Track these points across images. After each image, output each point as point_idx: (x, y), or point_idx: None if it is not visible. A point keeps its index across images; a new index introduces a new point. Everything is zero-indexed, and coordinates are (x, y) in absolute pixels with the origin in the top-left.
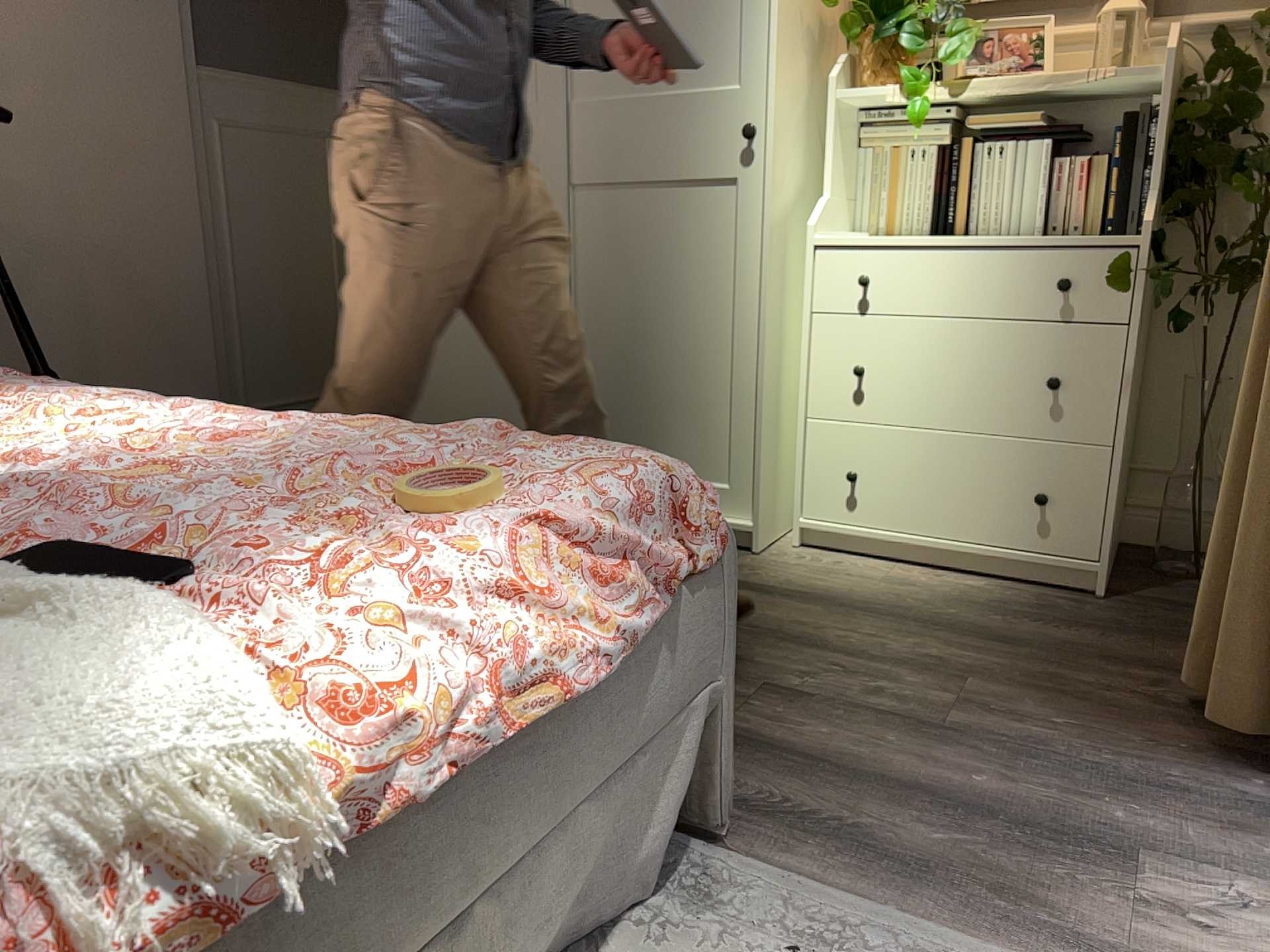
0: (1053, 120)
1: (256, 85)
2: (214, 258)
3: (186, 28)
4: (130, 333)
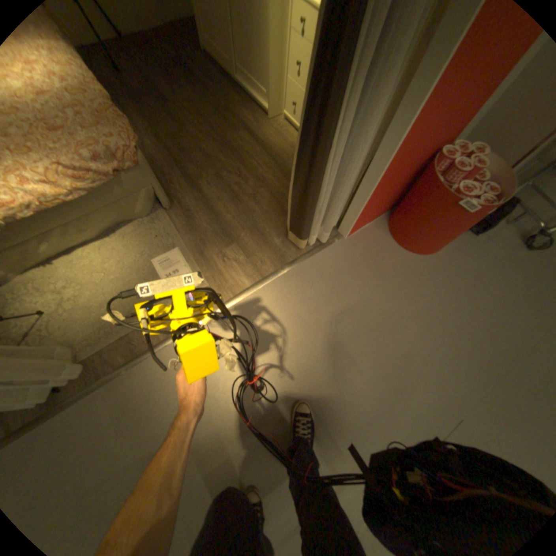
0: None
1: None
2: None
3: None
4: None
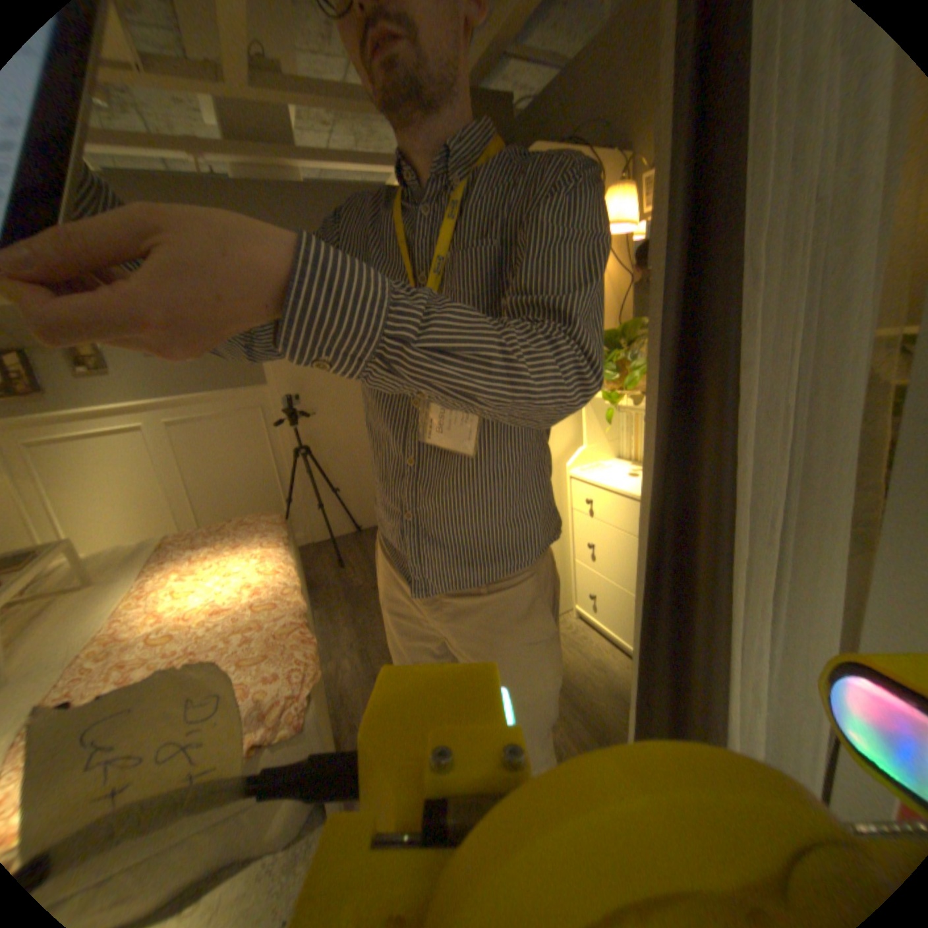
0: None
1: None
2: None
3: None
4: (369, 468)
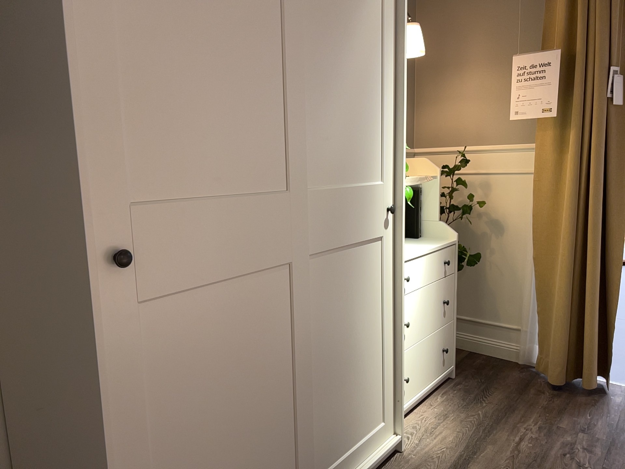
0: None
1: None
2: None
3: None
4: None
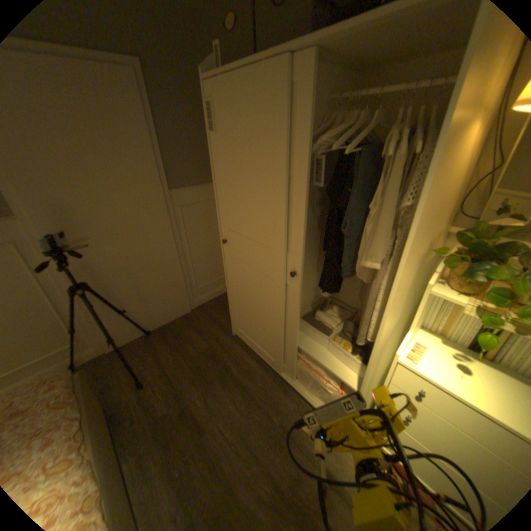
0: None
1: (191, 189)
2: (180, 251)
3: (161, 177)
4: (152, 283)
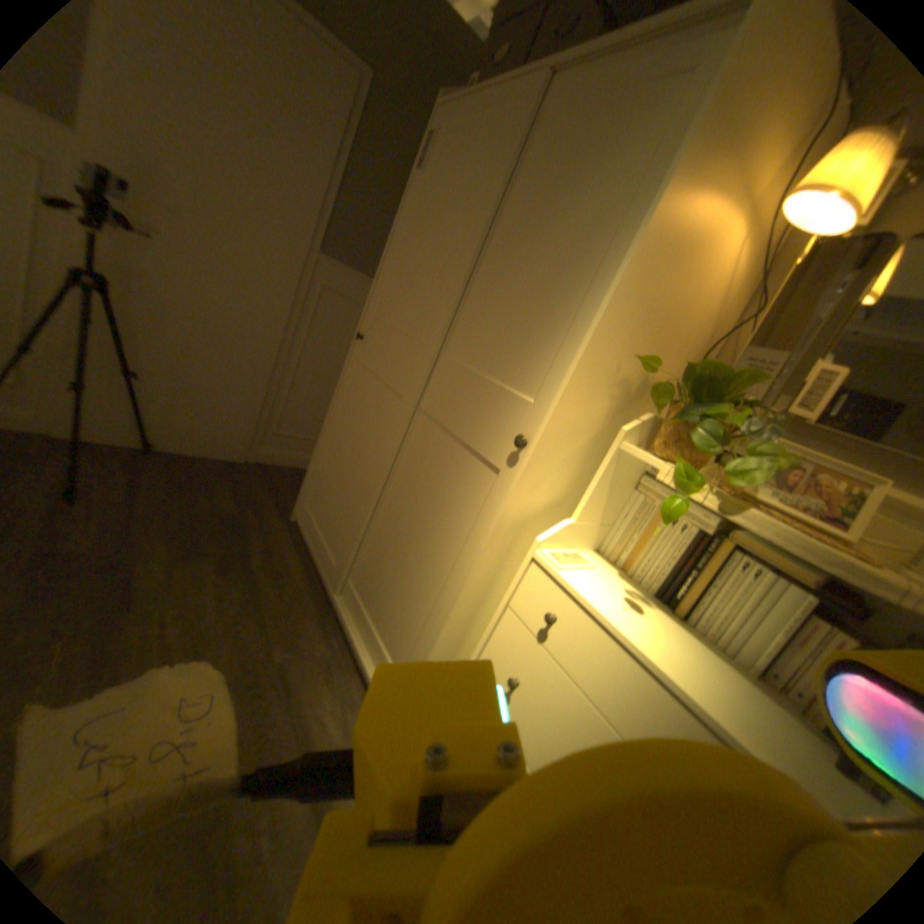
0: (830, 583)
1: (352, 274)
2: (284, 352)
3: (318, 228)
4: (210, 371)
